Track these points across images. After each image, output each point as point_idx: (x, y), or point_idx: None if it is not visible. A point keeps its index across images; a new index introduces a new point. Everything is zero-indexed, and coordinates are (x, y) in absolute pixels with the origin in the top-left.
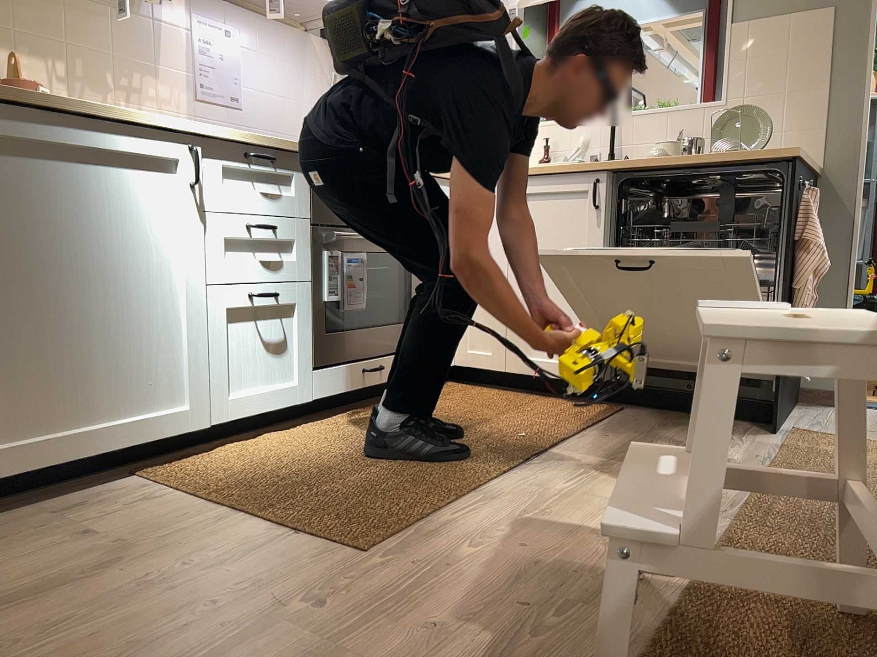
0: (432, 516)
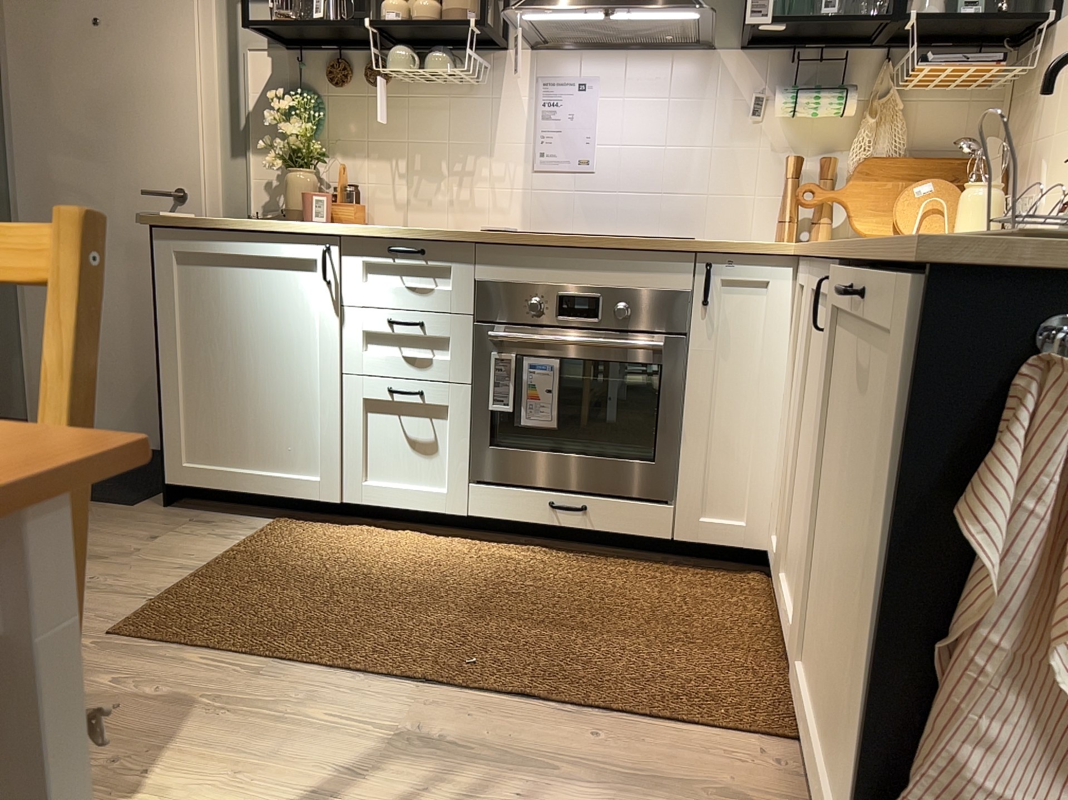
0: (184, 653)
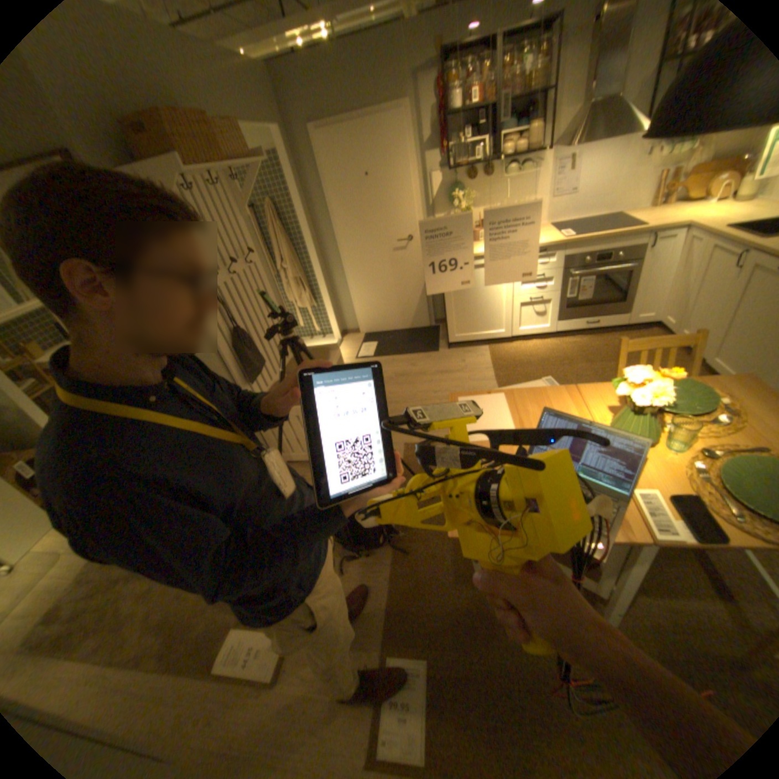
0: None
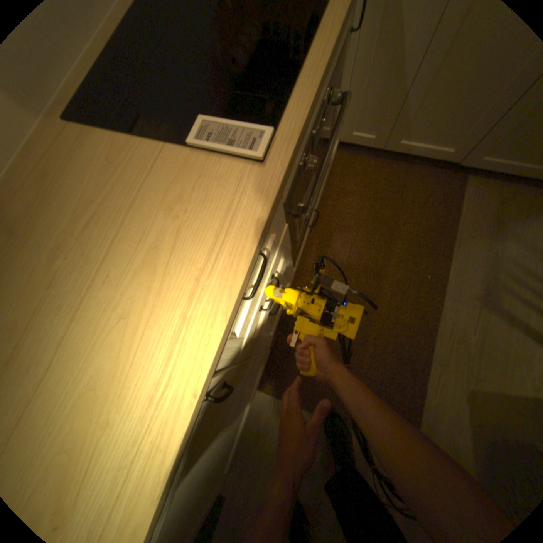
0: (430, 409)
